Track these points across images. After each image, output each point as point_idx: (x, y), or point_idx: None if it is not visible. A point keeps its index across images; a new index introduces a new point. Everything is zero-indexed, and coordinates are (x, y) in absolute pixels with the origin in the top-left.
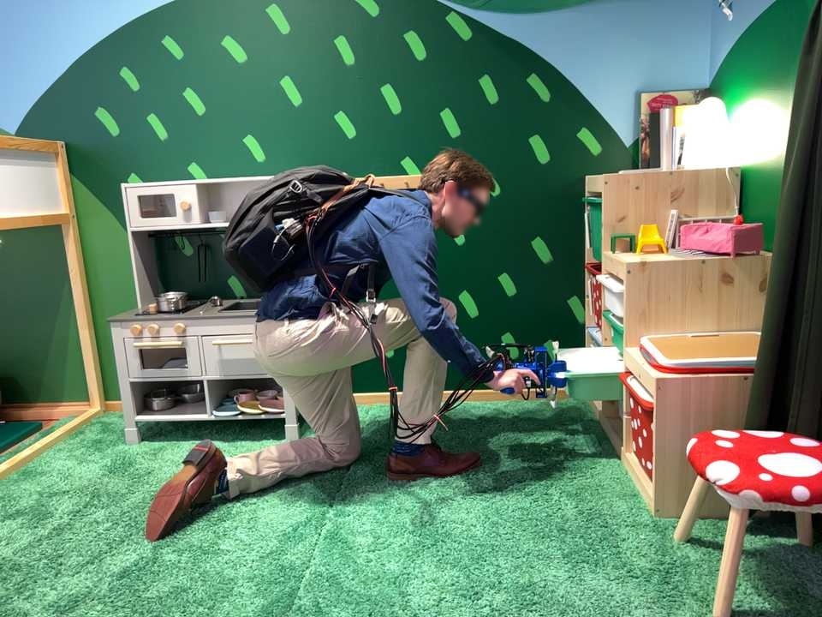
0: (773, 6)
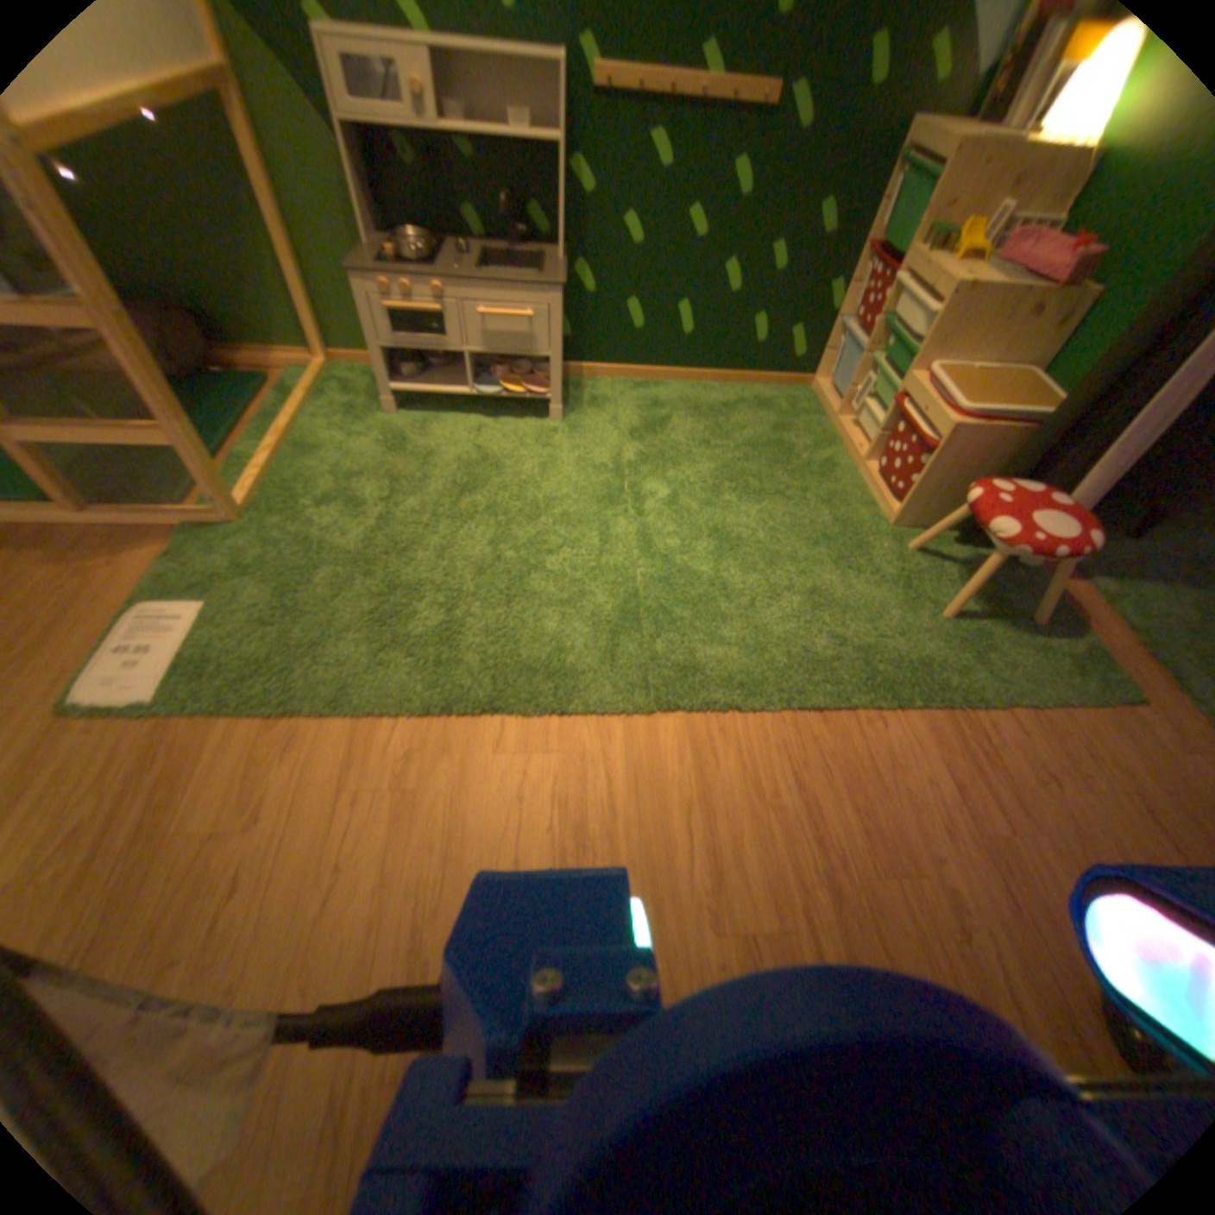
0: None
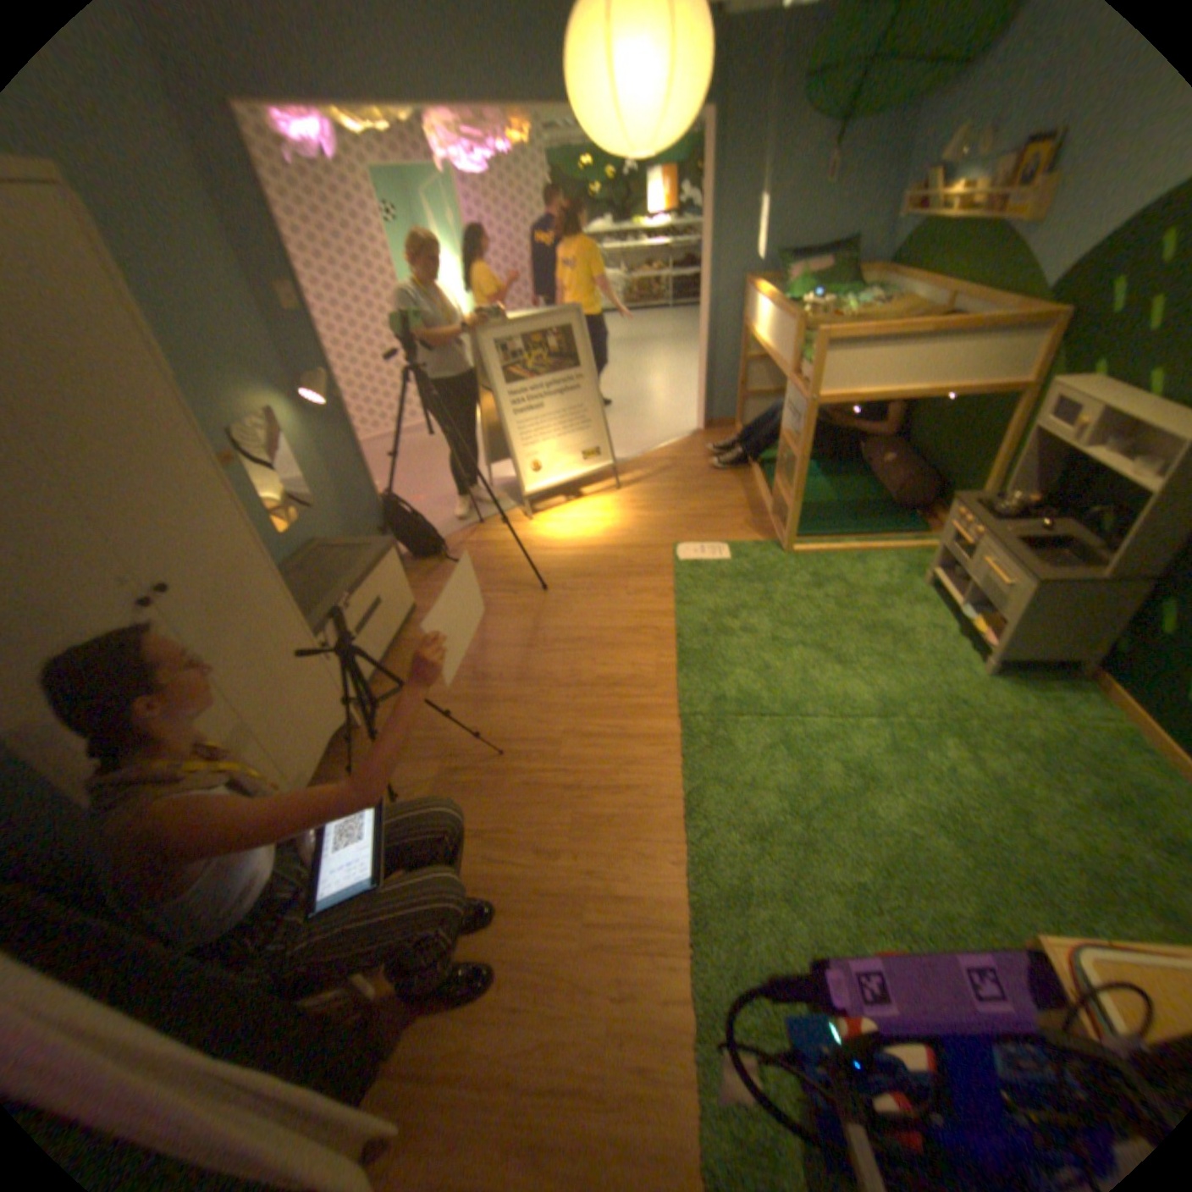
0: None
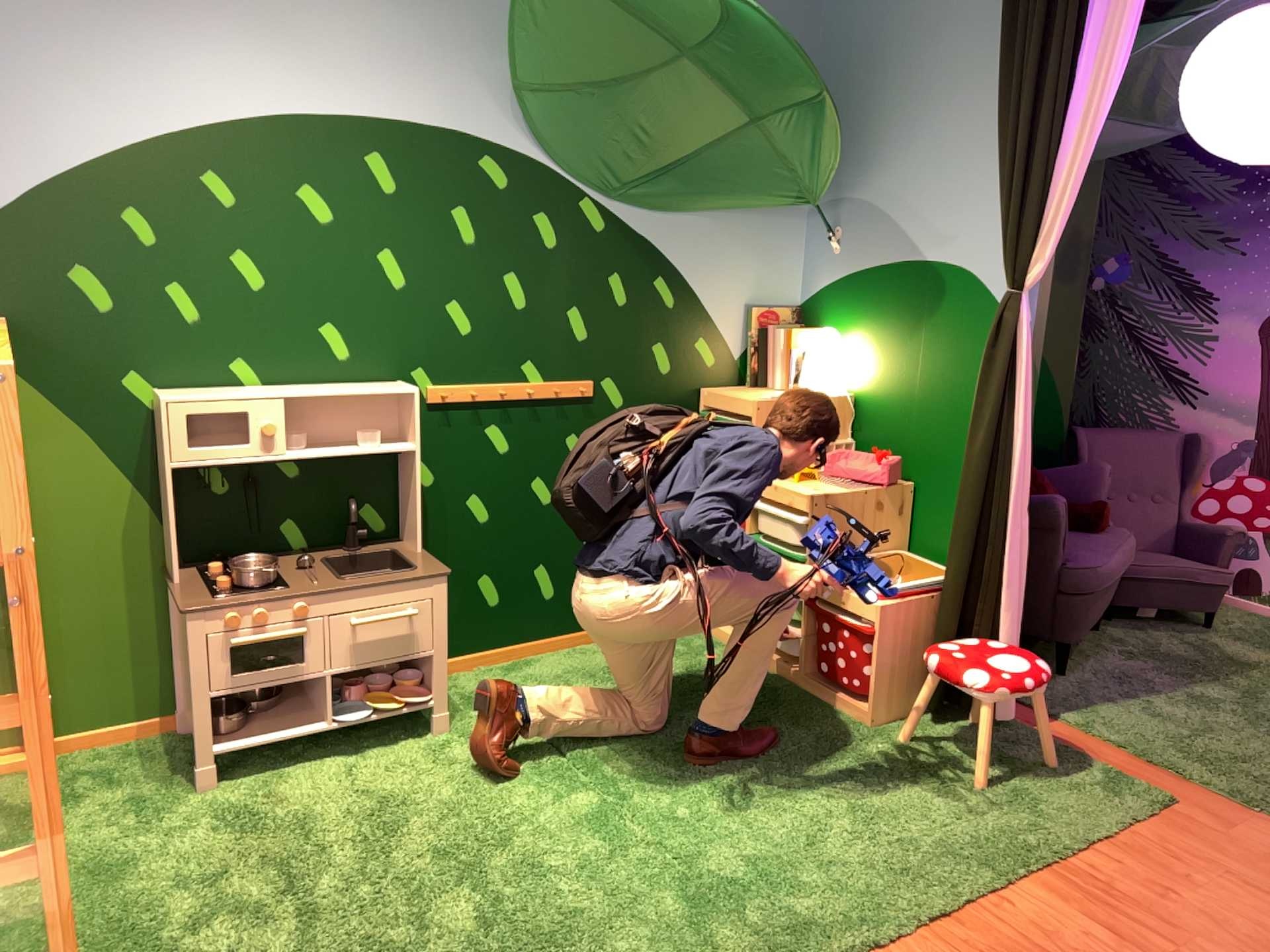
0: (893, 270)
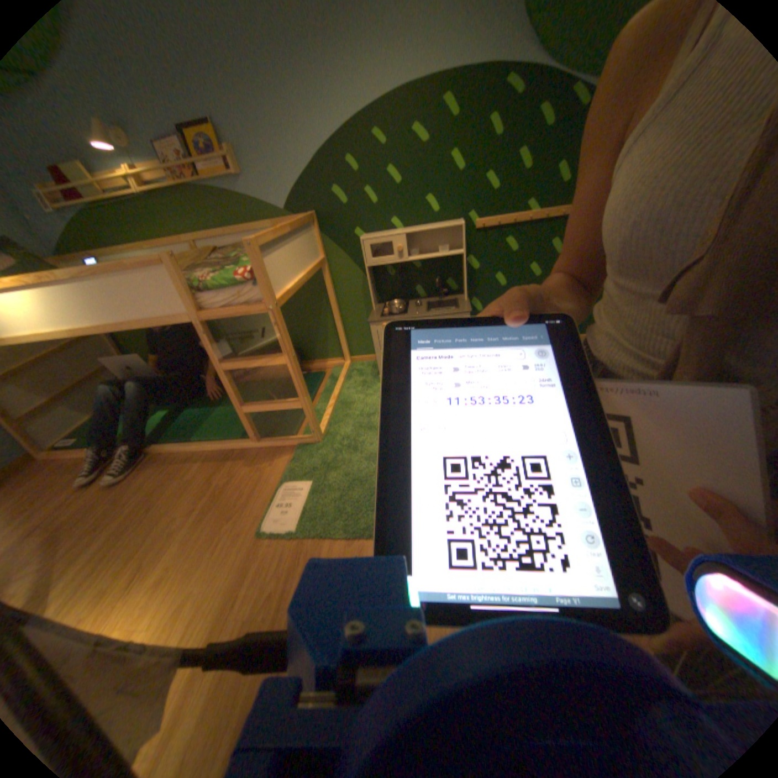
0: None
